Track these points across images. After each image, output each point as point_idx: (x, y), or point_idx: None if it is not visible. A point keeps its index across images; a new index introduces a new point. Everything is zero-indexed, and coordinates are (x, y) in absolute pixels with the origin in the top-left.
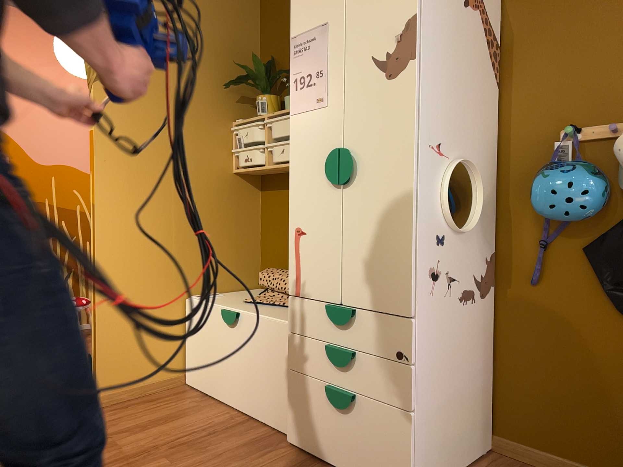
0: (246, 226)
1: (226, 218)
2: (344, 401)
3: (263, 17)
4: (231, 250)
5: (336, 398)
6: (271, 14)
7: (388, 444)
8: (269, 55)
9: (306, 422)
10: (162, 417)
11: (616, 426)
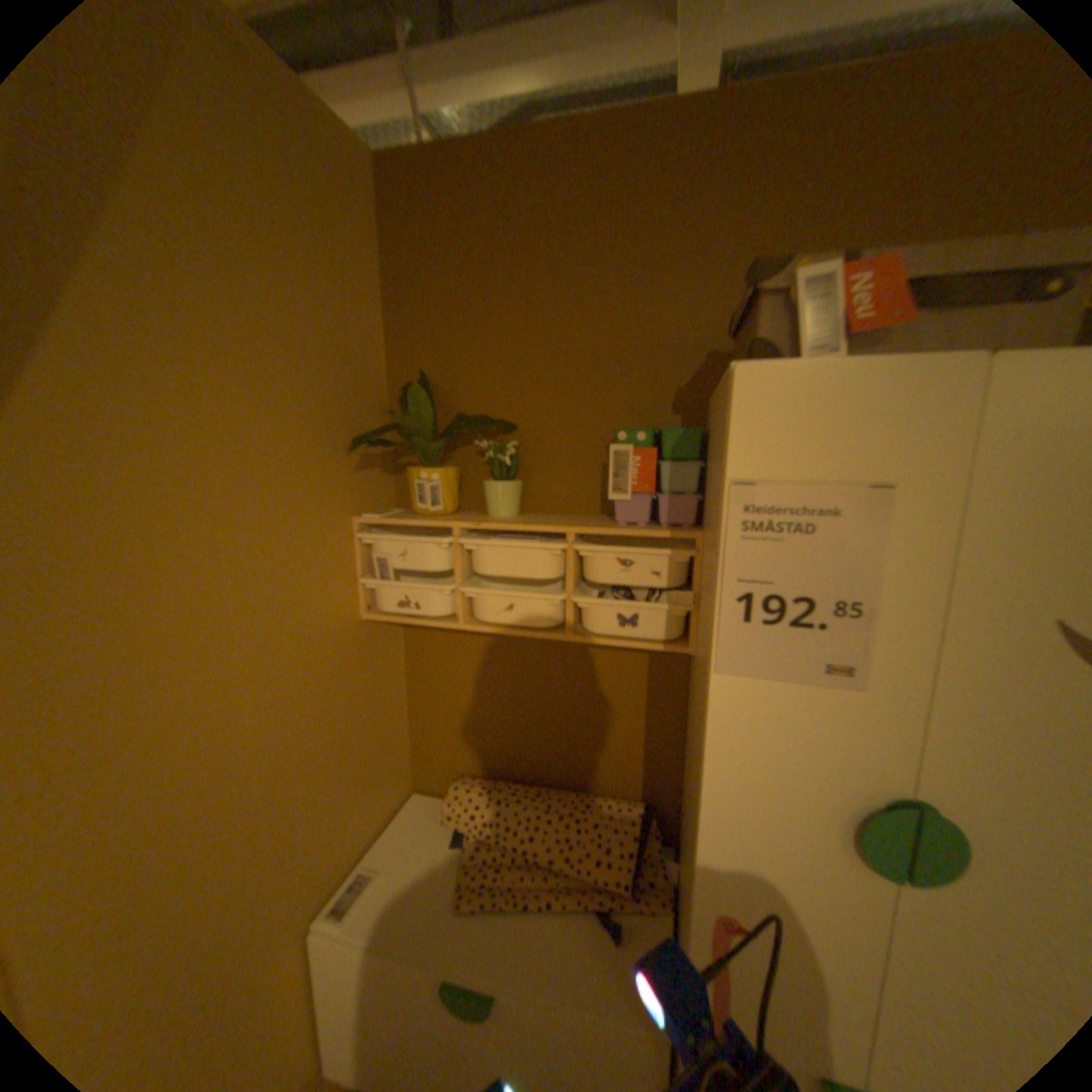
0: (391, 704)
1: (362, 712)
2: None
3: (393, 279)
4: (374, 766)
5: None
6: (415, 277)
7: None
8: (417, 367)
9: None
10: None
11: None
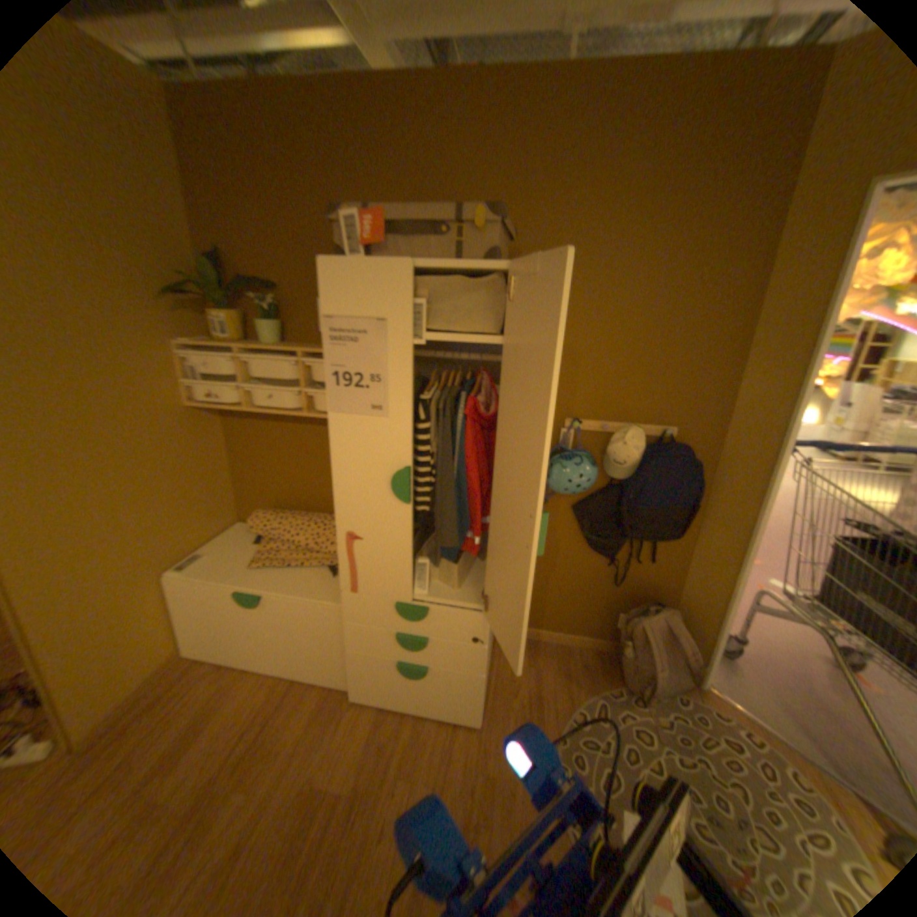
0: (212, 464)
1: (188, 465)
2: (419, 675)
3: (185, 178)
4: (201, 499)
5: (410, 674)
6: (199, 178)
7: (461, 696)
8: (207, 242)
9: (372, 688)
10: (189, 727)
11: (578, 610)
